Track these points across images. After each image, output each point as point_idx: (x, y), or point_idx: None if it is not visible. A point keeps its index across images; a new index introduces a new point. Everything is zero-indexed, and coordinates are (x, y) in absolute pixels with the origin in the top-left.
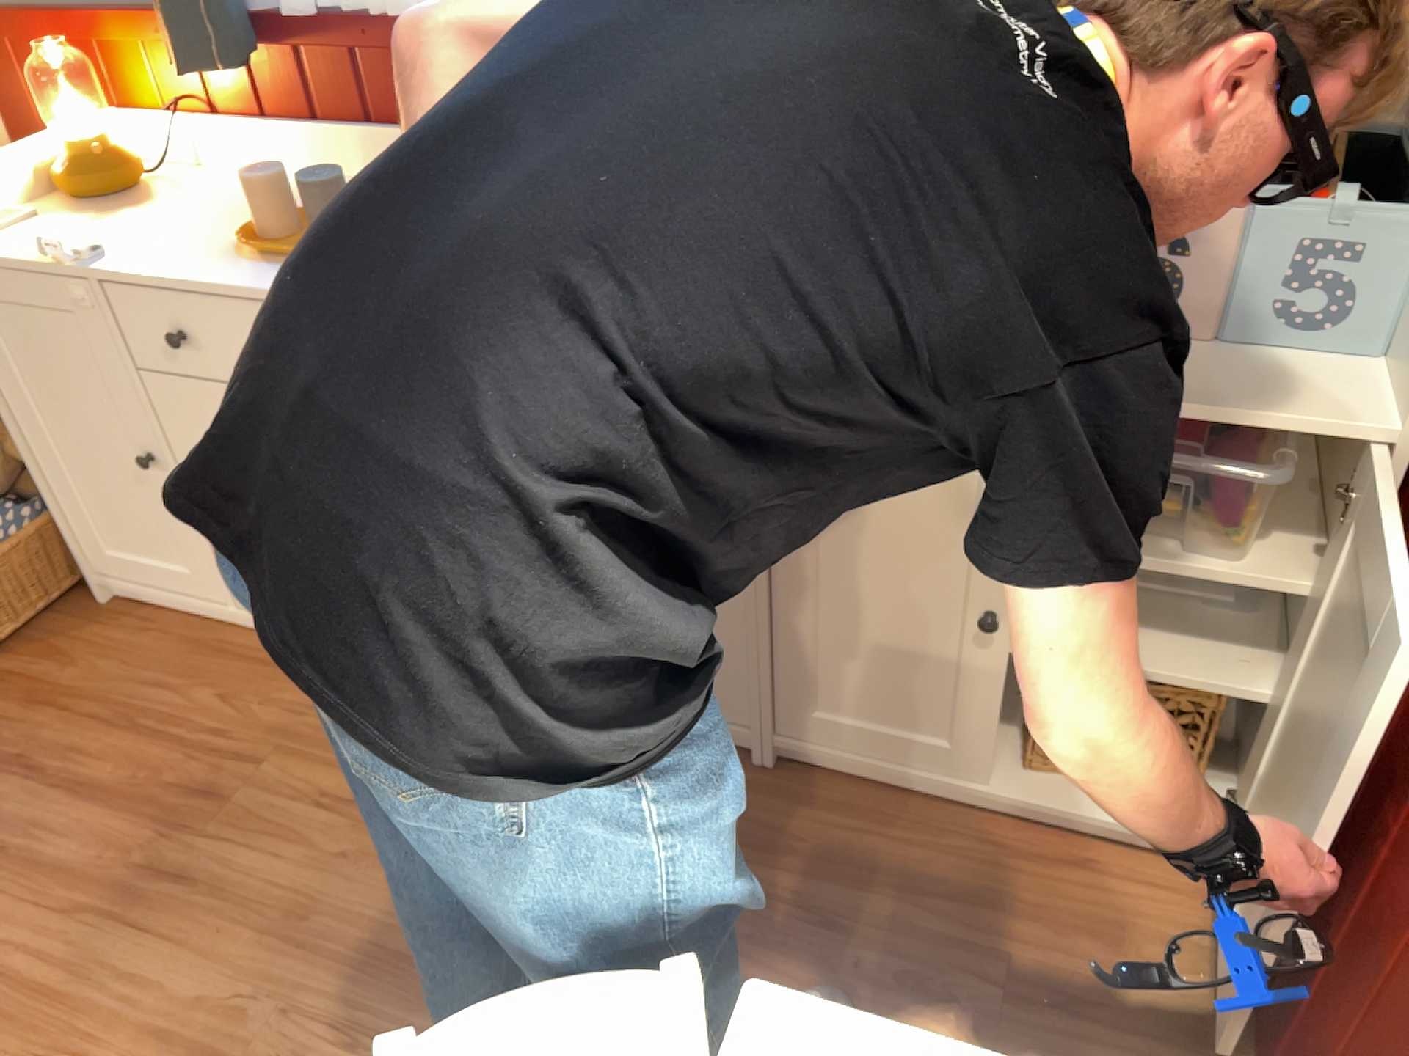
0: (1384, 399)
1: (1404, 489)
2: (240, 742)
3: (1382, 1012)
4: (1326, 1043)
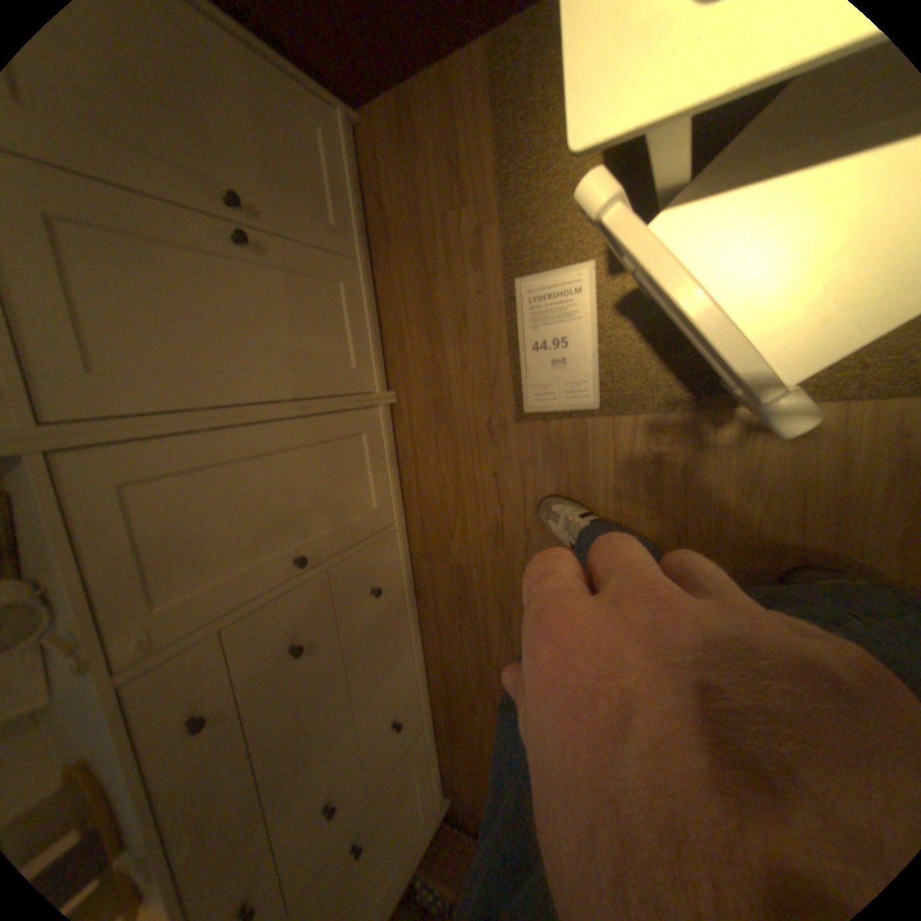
0: None
1: None
2: (491, 689)
3: None
4: None
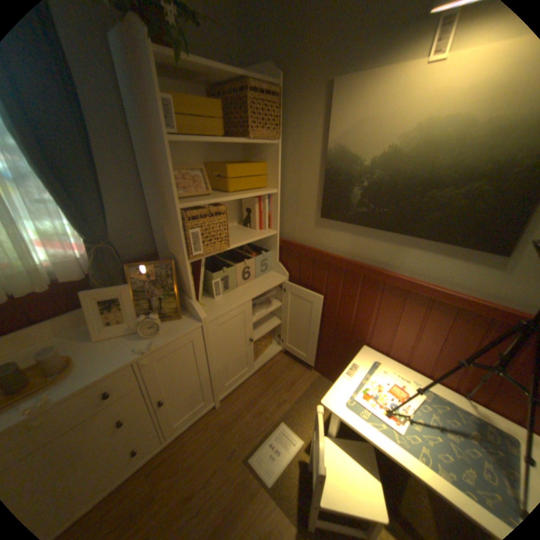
0: (281, 274)
1: (289, 283)
2: None
3: (339, 338)
4: (329, 350)
